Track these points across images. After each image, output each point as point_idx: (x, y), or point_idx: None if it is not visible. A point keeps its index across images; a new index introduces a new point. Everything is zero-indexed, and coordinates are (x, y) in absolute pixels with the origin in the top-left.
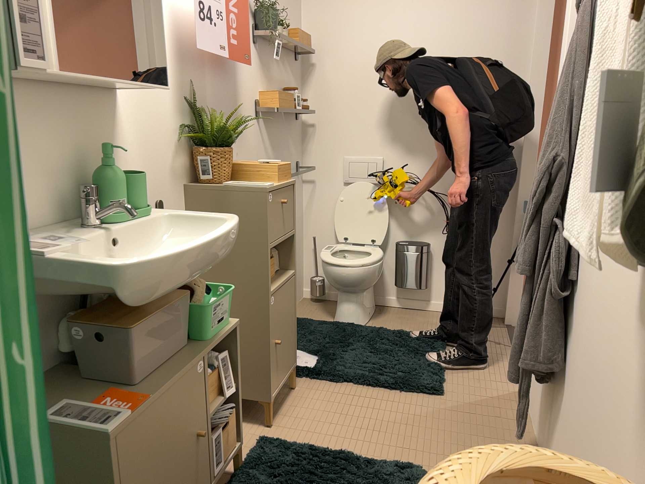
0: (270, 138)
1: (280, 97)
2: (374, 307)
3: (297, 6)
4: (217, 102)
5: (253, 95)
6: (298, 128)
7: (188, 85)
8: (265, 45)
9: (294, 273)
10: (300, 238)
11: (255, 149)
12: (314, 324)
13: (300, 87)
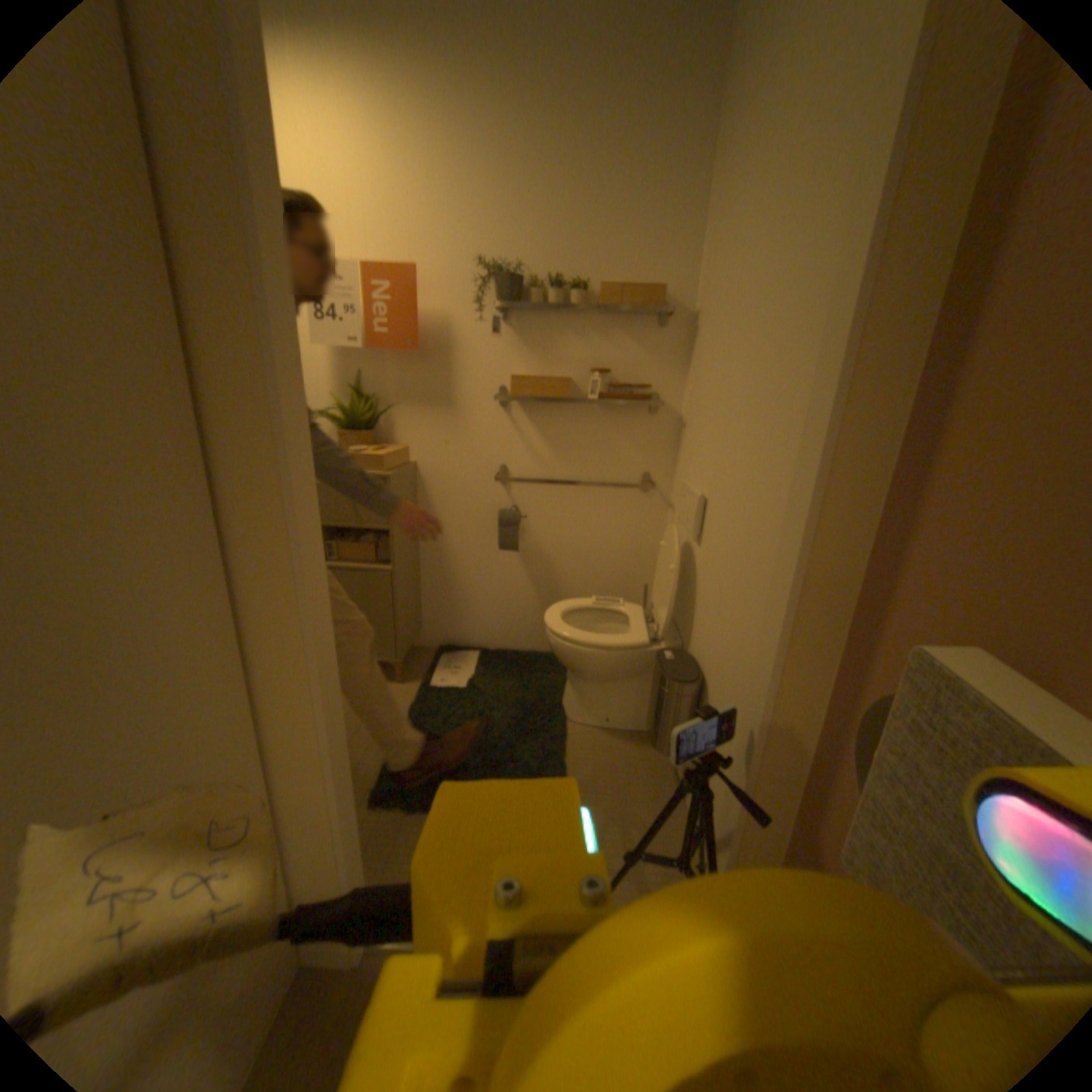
0: (543, 429)
1: (516, 379)
2: (635, 720)
3: (685, 227)
4: (405, 385)
5: (495, 377)
6: (662, 422)
7: (353, 370)
8: (536, 311)
9: (394, 569)
10: (644, 577)
11: (495, 438)
12: (552, 672)
13: (680, 358)
